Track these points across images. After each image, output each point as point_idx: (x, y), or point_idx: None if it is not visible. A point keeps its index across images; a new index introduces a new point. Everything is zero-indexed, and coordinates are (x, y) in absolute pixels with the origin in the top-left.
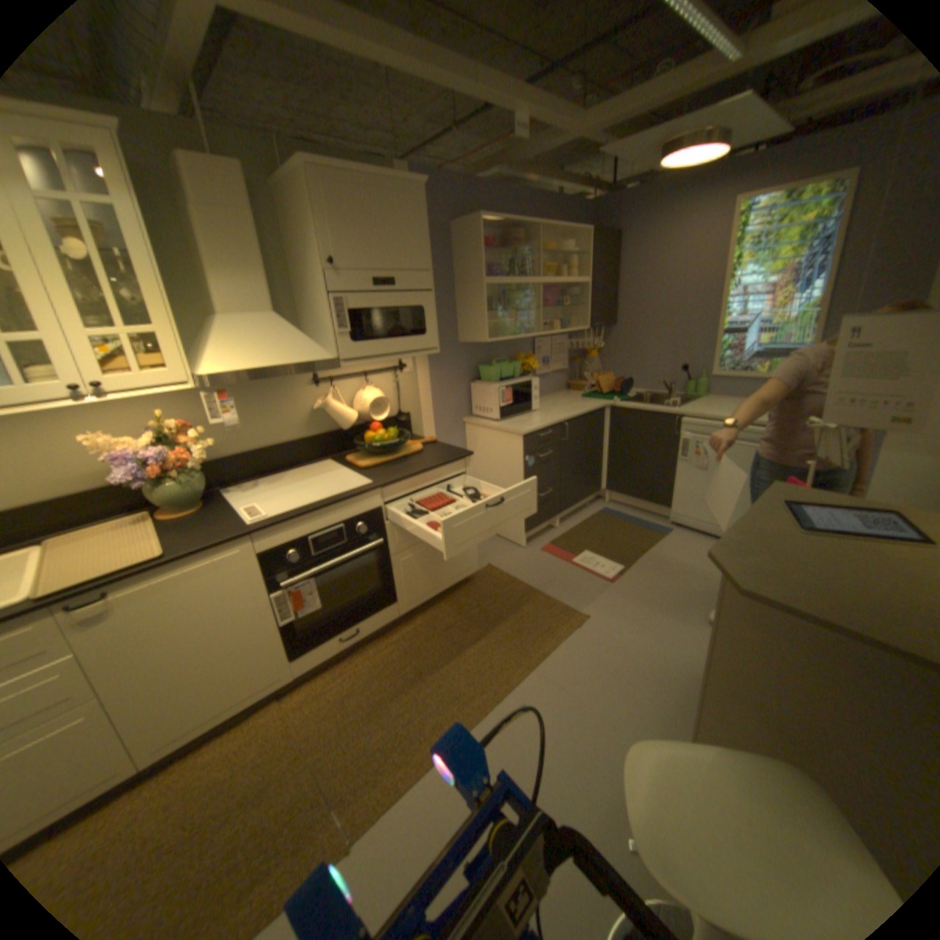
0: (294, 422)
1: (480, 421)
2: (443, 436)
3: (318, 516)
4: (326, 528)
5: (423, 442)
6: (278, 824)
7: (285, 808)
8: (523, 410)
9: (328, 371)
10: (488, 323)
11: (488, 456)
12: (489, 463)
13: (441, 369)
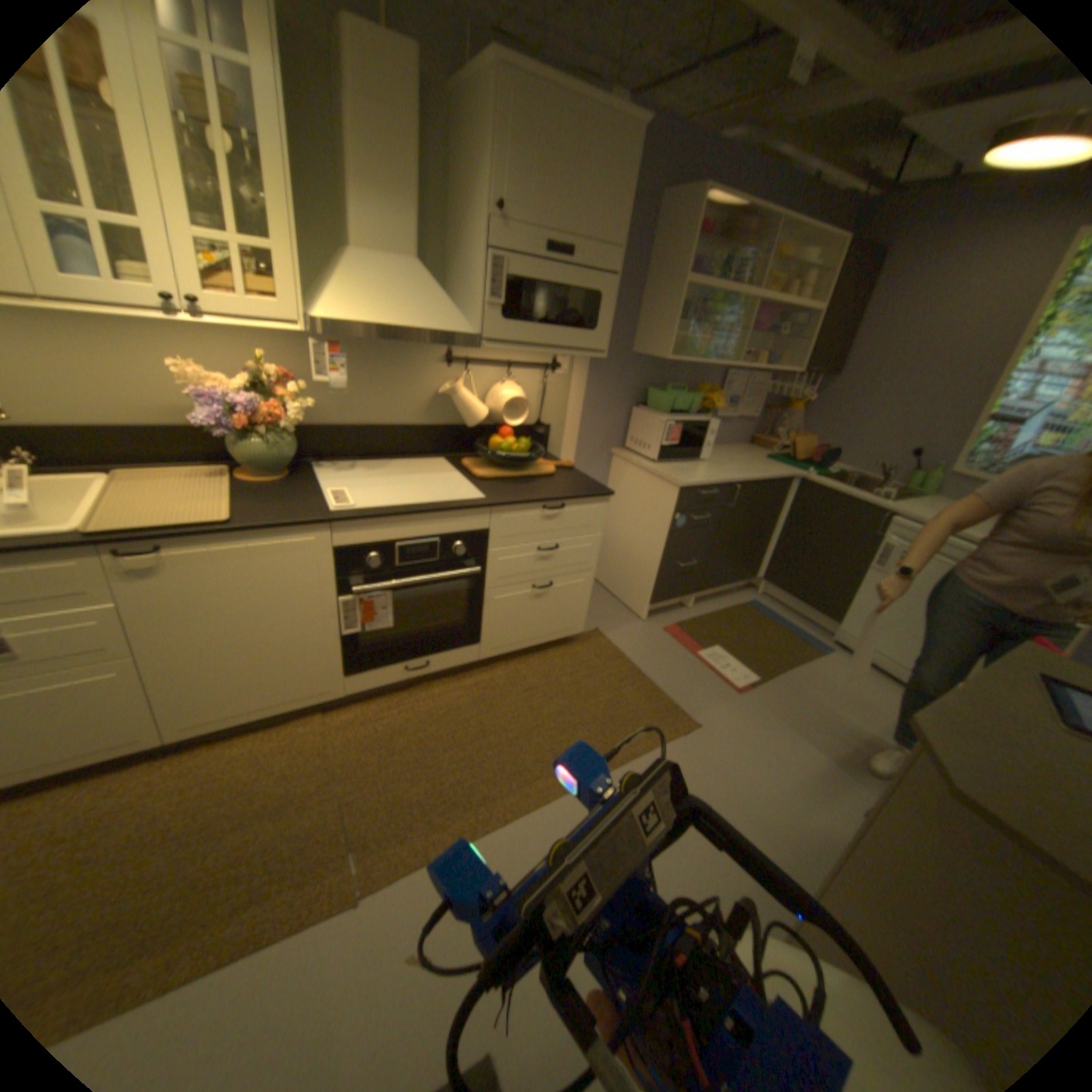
0: (414, 403)
1: (633, 456)
2: (584, 463)
3: (414, 521)
4: (421, 537)
5: (558, 464)
6: (294, 848)
7: (305, 833)
8: (691, 455)
9: (467, 349)
10: (678, 334)
11: (631, 502)
12: (630, 509)
13: (603, 380)
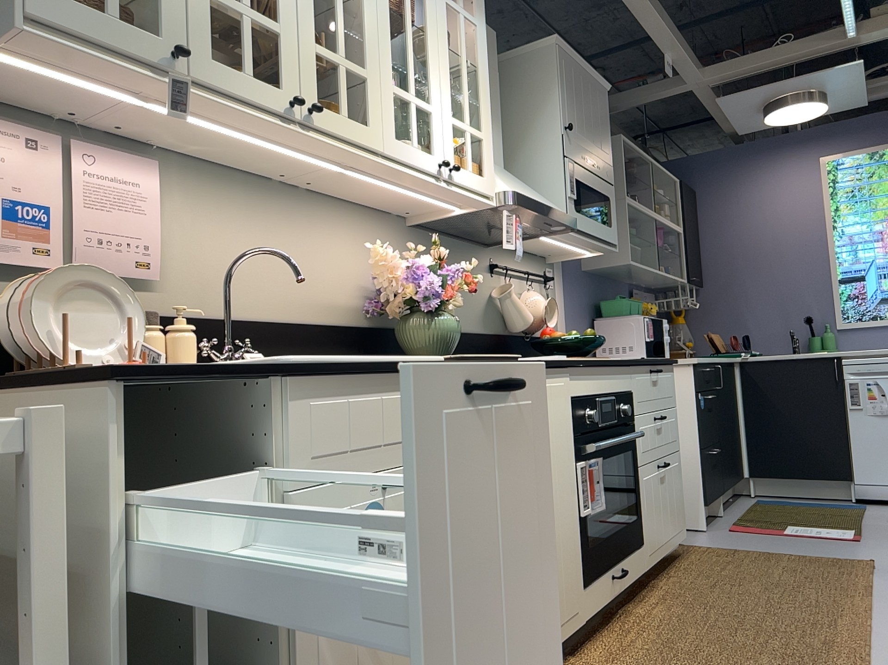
0: (477, 310)
1: None
2: None
3: (602, 373)
4: (600, 397)
5: None
6: None
7: None
8: (661, 352)
9: (501, 260)
10: (625, 245)
11: None
12: None
13: (573, 294)
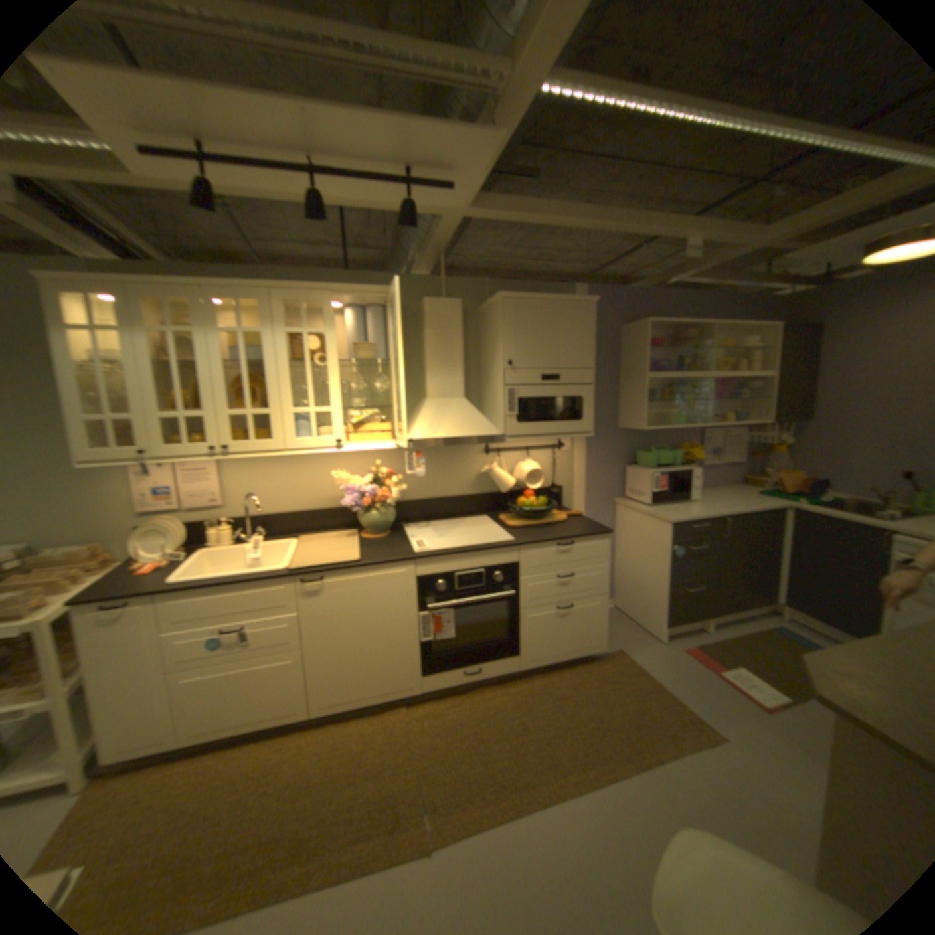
0: (464, 482)
1: (631, 504)
2: (592, 512)
3: (465, 558)
4: (470, 570)
5: (569, 514)
6: (385, 806)
7: (393, 796)
8: (680, 498)
9: (497, 444)
10: (648, 413)
11: (636, 540)
12: (636, 546)
13: (597, 451)
